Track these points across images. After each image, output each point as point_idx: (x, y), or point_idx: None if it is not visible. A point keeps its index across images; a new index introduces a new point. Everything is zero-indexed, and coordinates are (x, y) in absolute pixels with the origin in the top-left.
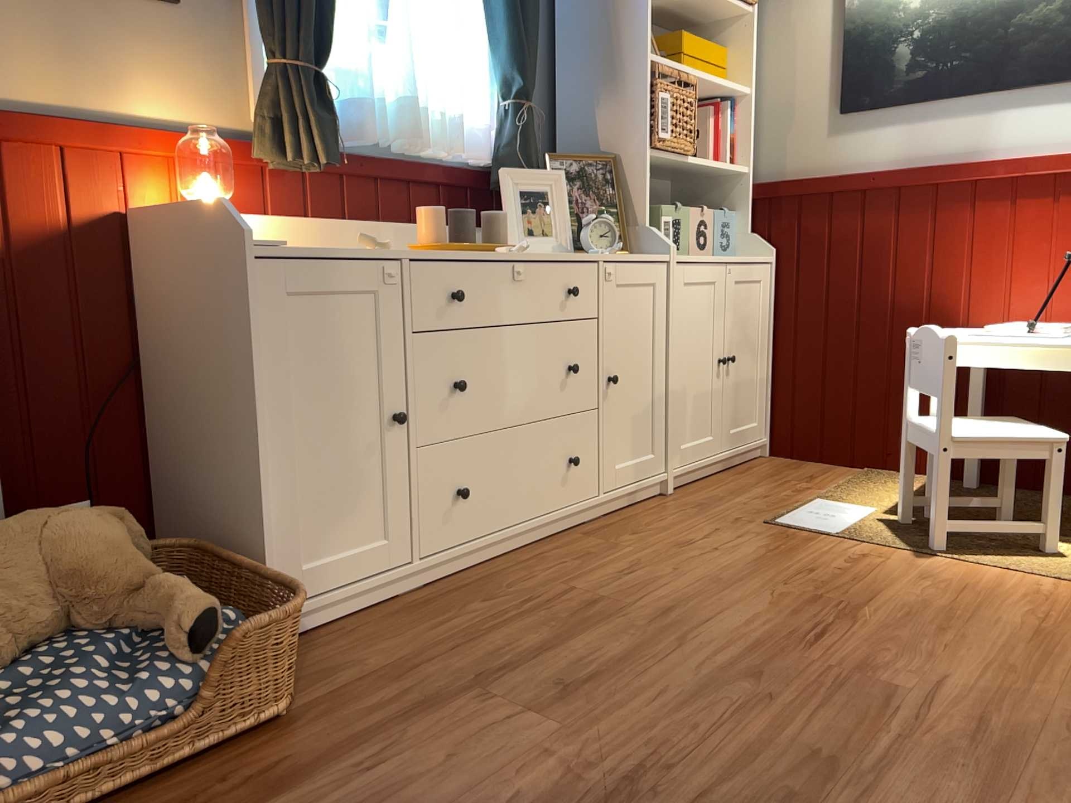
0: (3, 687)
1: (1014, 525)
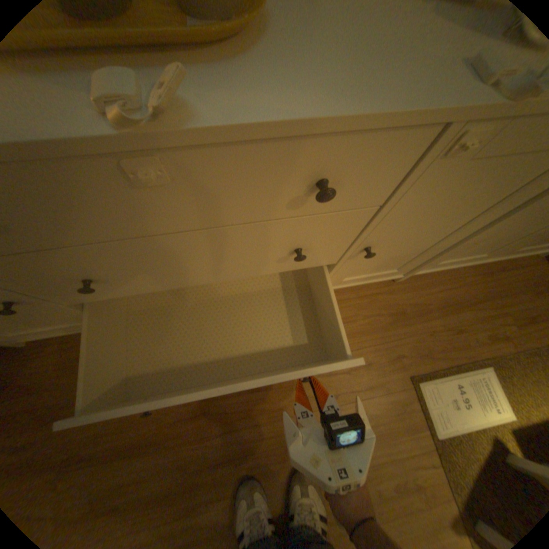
0: None
1: None
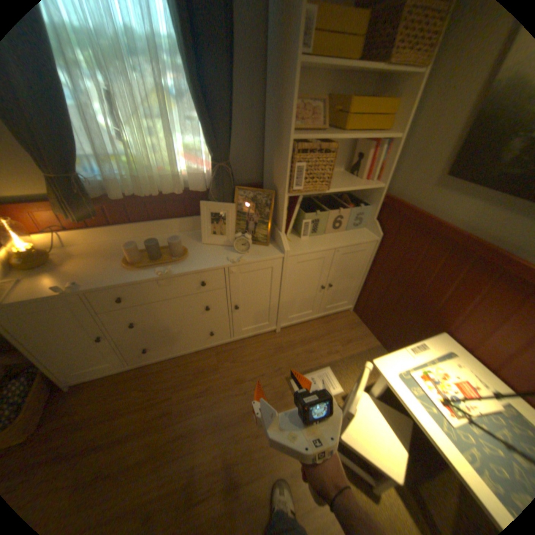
0: None
1: (362, 476)
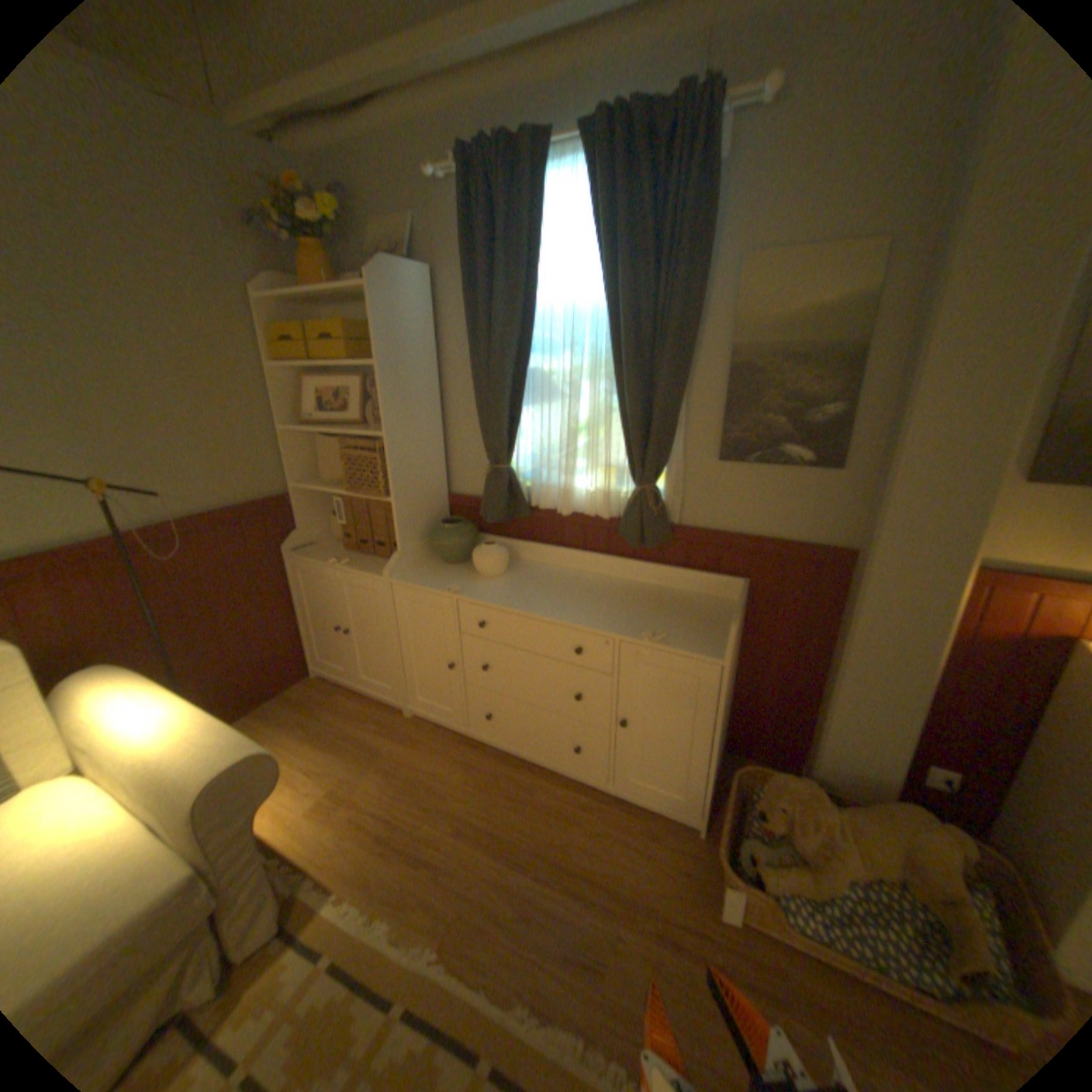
0: (863, 894)
1: None
